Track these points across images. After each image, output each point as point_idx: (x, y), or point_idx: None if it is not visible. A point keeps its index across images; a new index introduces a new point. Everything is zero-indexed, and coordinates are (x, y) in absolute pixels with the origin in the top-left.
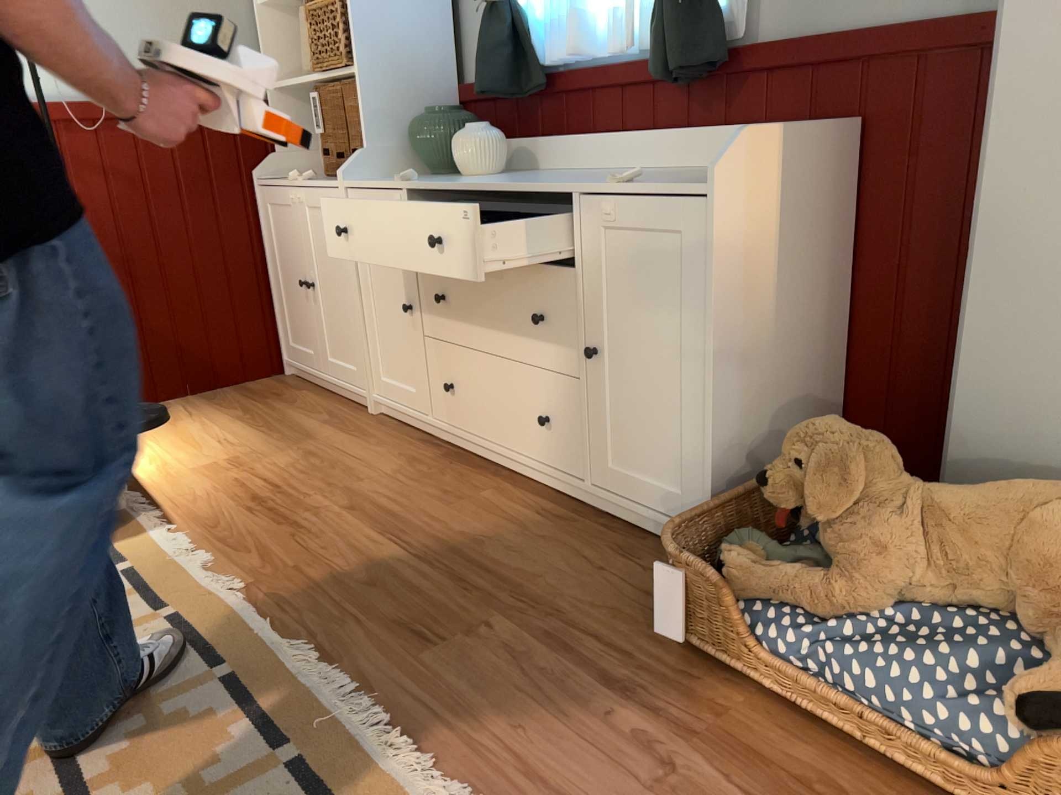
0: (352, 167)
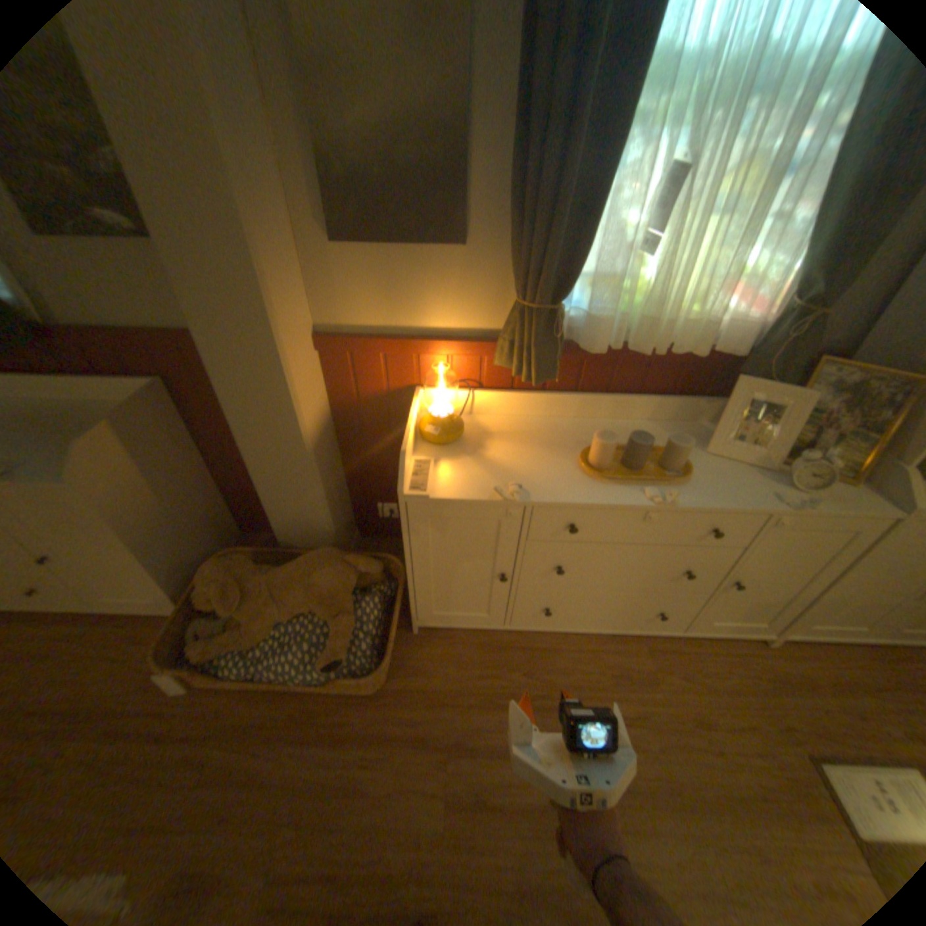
0: None
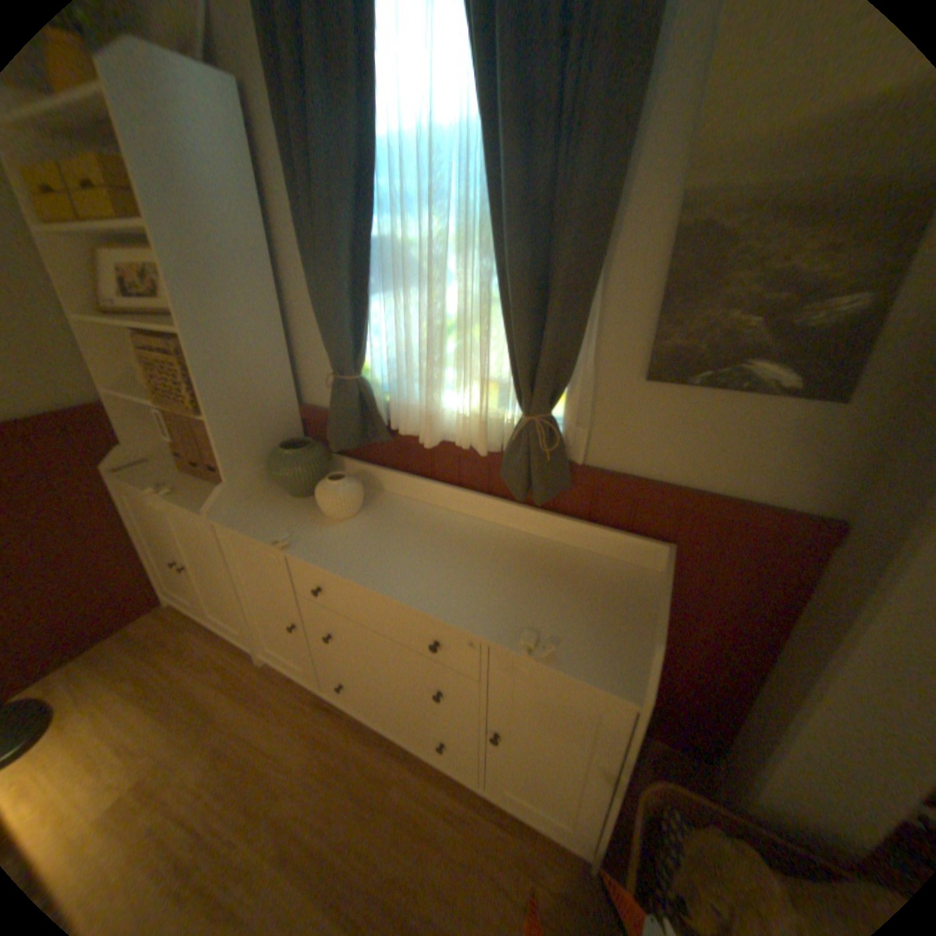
0: (216, 502)
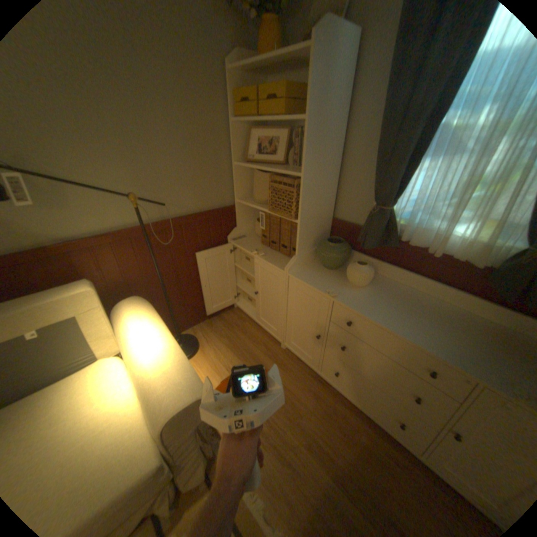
0: (293, 264)
